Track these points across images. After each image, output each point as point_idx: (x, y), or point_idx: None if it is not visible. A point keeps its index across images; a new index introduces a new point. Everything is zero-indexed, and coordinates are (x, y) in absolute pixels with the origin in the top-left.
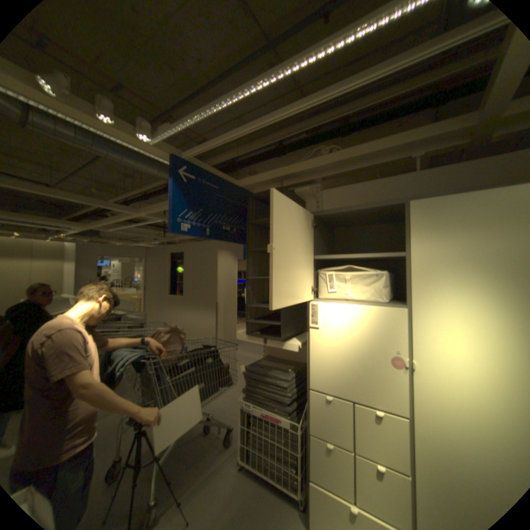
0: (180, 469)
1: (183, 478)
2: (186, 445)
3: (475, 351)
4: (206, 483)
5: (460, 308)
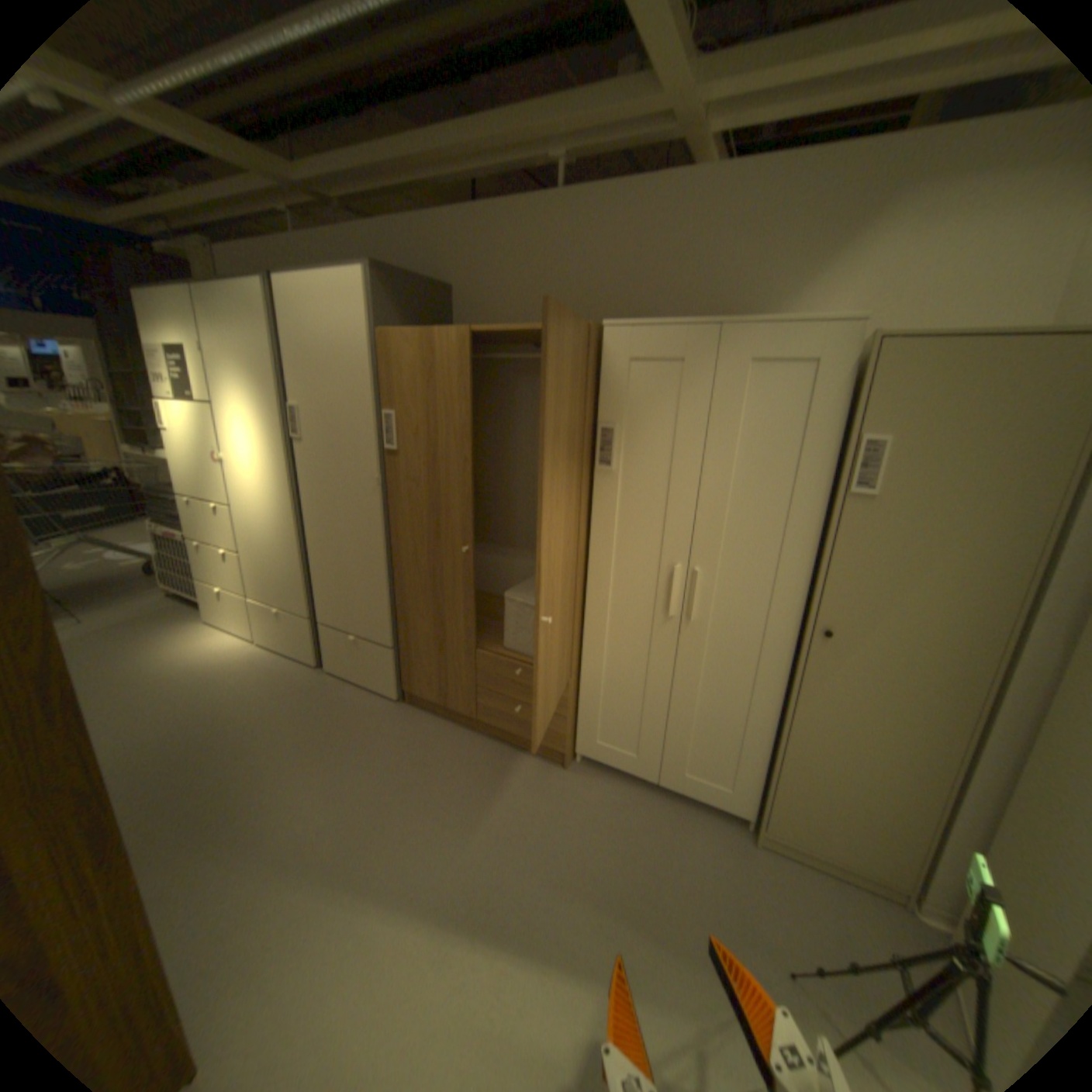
0: (99, 598)
1: (98, 603)
2: (115, 582)
3: (246, 441)
4: (123, 605)
5: (235, 403)
